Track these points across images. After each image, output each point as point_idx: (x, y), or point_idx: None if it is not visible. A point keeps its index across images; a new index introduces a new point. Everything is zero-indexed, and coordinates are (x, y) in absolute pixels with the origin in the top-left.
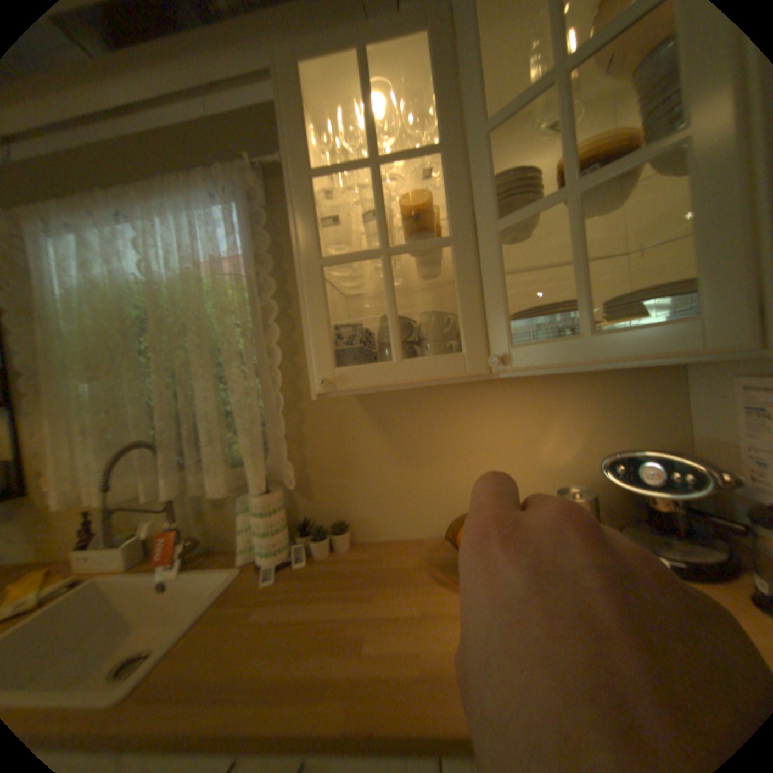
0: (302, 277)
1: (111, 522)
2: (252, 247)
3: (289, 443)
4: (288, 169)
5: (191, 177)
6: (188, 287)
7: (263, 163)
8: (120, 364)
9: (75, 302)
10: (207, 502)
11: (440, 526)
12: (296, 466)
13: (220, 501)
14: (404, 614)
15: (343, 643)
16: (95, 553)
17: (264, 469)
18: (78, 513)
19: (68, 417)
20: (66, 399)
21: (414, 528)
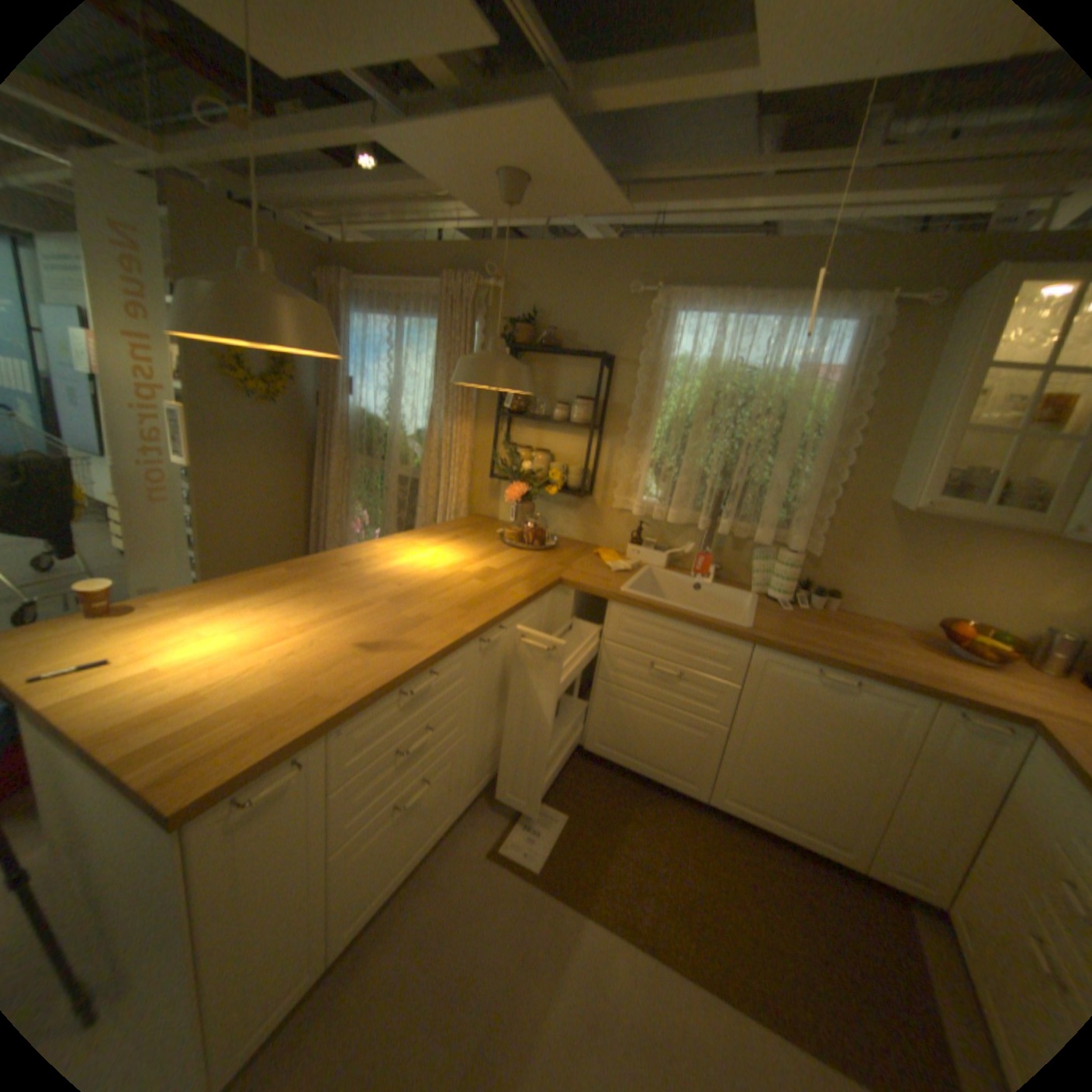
0: (947, 429)
1: (646, 533)
2: (859, 360)
3: (821, 523)
4: (976, 352)
5: (837, 294)
6: (786, 379)
7: (910, 296)
8: (712, 427)
9: (692, 370)
10: (728, 543)
11: (921, 622)
12: (826, 541)
13: (739, 545)
14: (907, 654)
15: (871, 651)
16: (645, 550)
17: (808, 536)
18: (623, 519)
19: (645, 451)
20: (648, 437)
21: (897, 615)
